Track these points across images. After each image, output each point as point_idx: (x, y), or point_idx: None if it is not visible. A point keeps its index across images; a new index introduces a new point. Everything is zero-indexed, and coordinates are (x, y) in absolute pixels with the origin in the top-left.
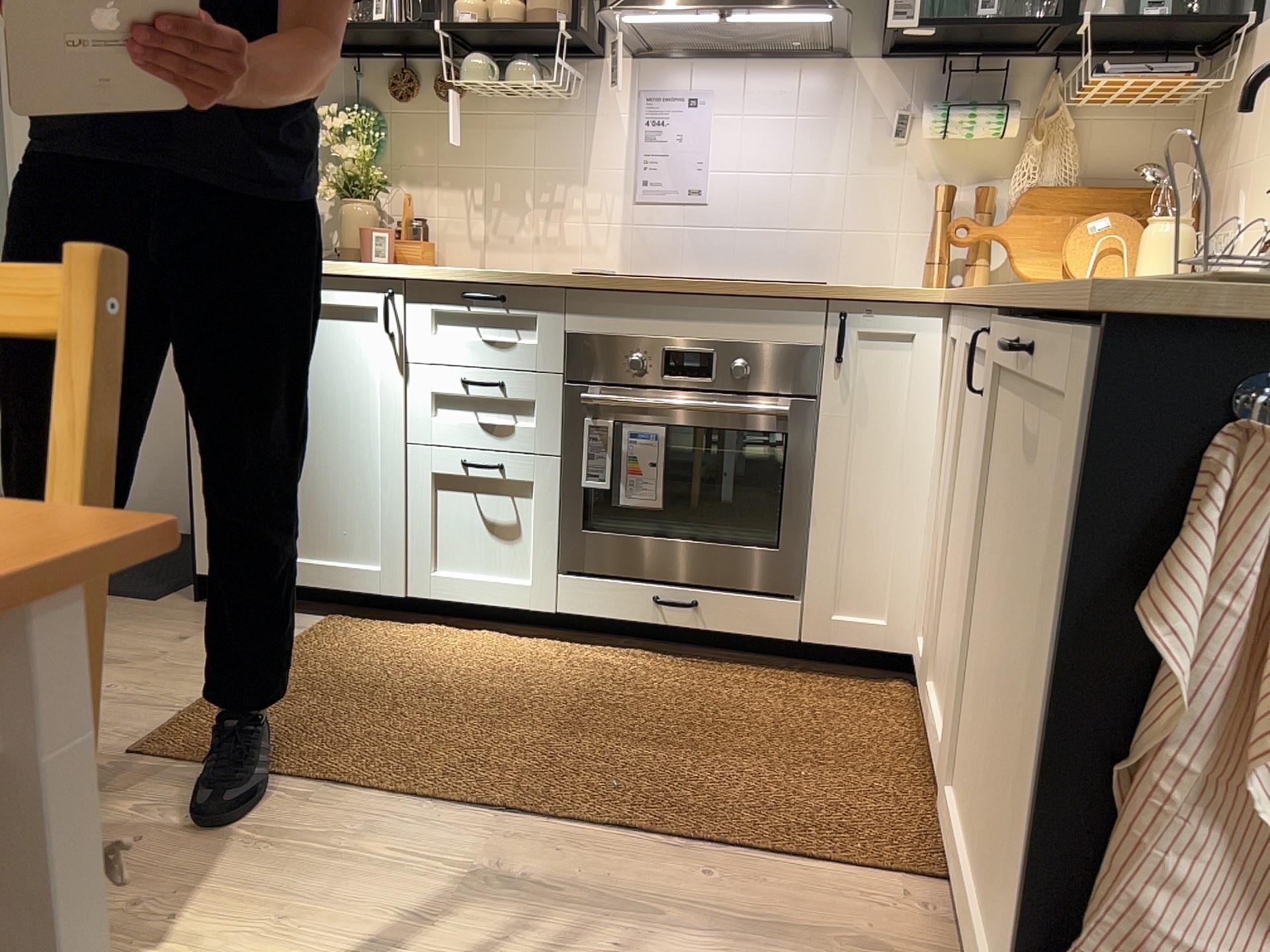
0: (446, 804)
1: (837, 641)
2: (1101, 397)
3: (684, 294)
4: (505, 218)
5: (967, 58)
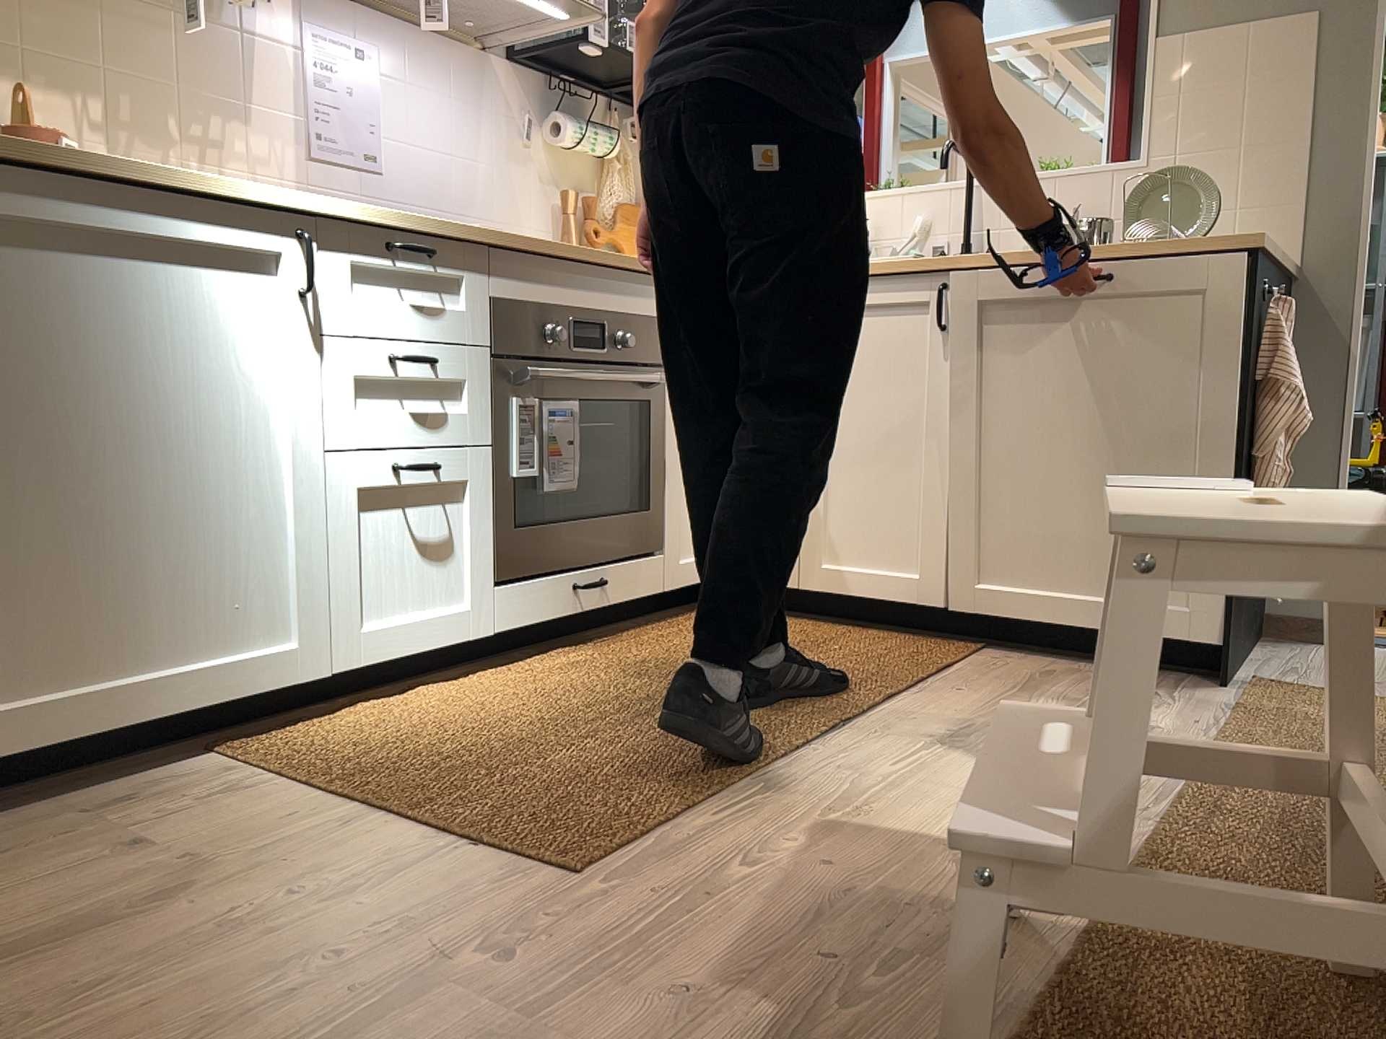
0: (822, 739)
1: (684, 582)
2: (1249, 278)
3: (585, 260)
4: (144, 149)
5: (569, 78)
